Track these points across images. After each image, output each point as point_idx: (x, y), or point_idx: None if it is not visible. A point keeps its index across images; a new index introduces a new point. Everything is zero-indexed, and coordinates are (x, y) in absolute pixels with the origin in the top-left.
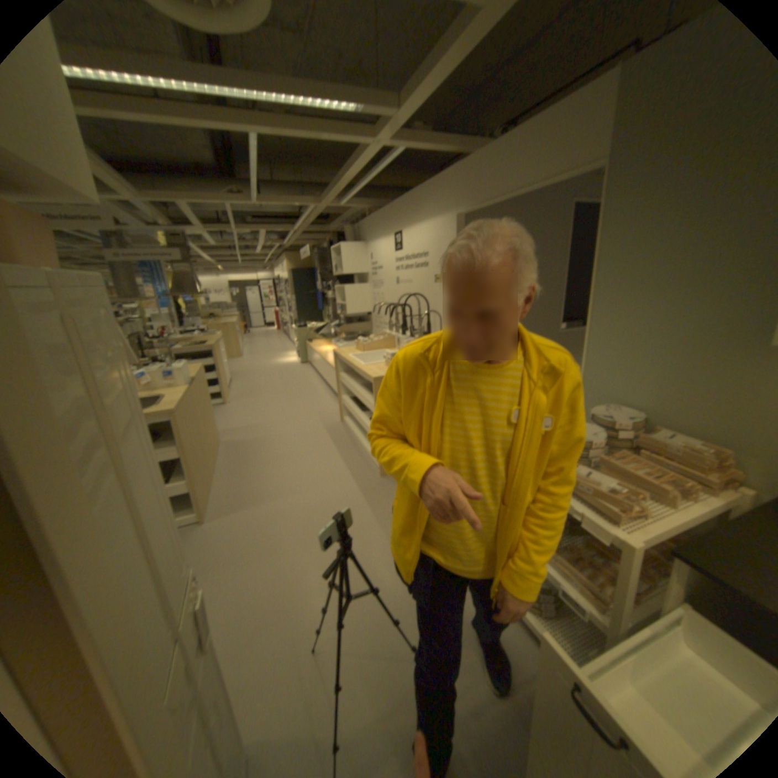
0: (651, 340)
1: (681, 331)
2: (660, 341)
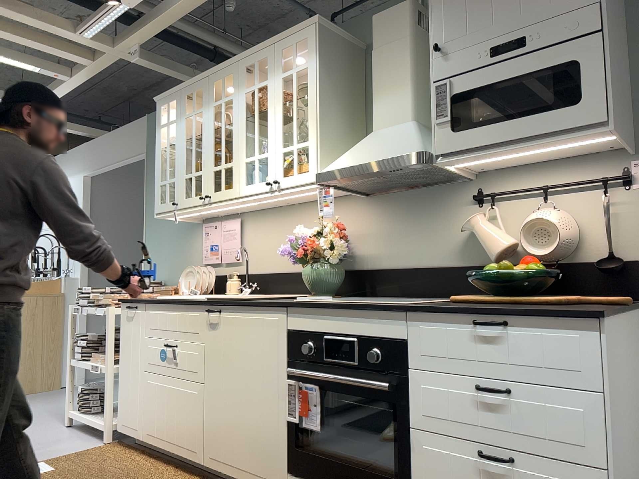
0: (164, 240)
1: (171, 233)
2: (166, 240)
